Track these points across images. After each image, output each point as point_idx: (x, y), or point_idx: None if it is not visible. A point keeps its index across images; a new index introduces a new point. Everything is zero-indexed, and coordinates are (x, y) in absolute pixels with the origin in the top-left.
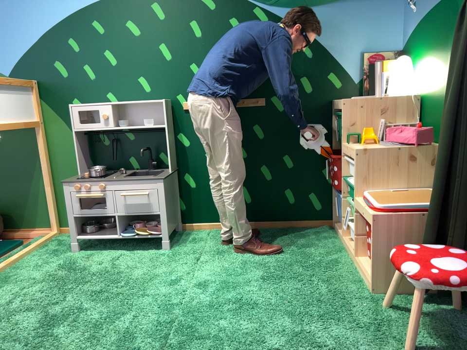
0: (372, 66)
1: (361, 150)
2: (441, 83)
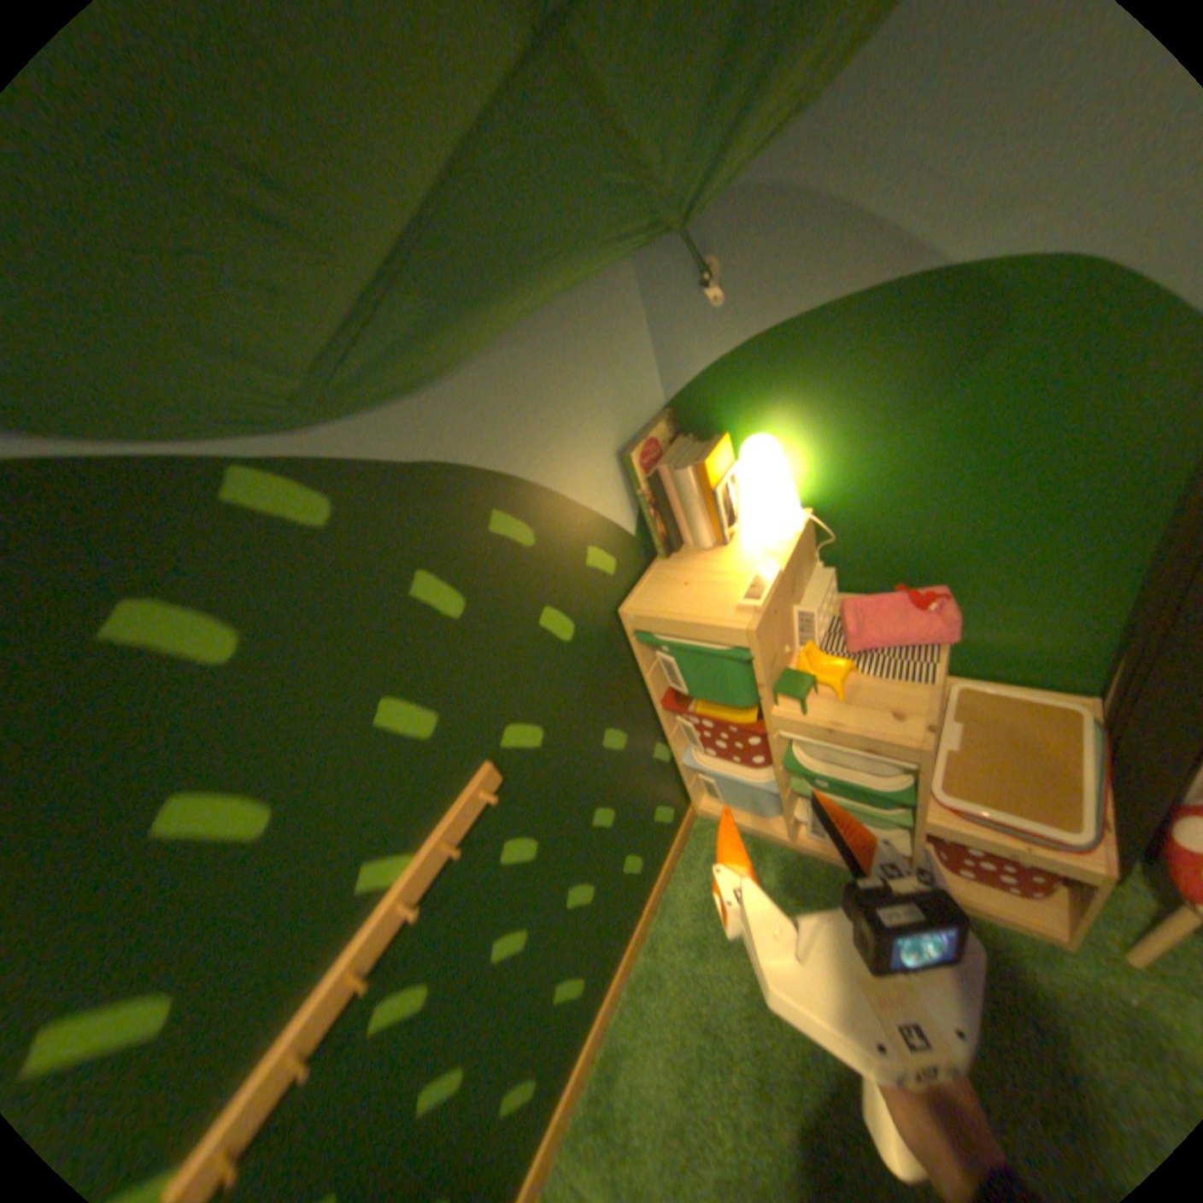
0: (657, 475)
1: (937, 742)
2: (916, 485)
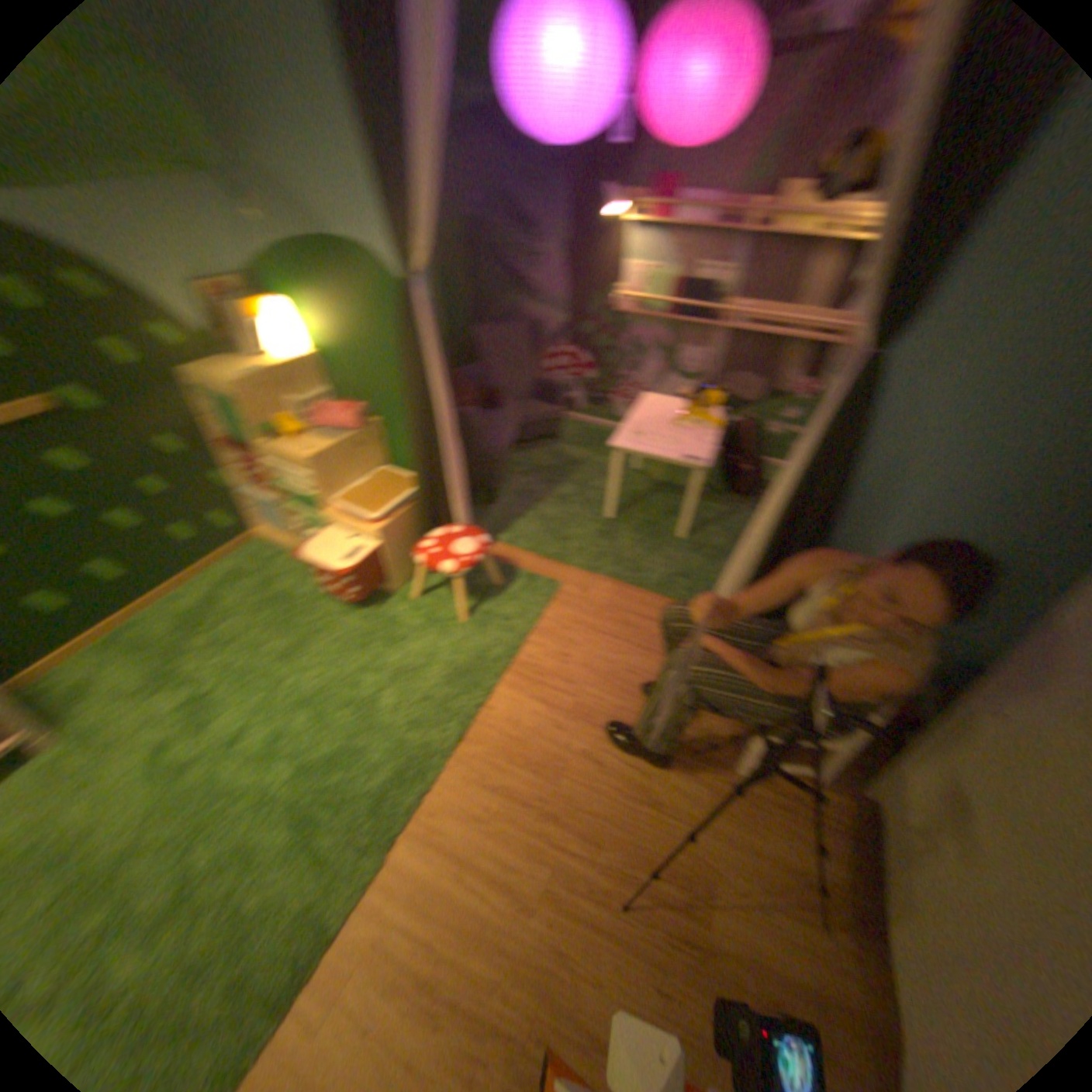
0: (212, 305)
1: (307, 461)
2: (346, 349)
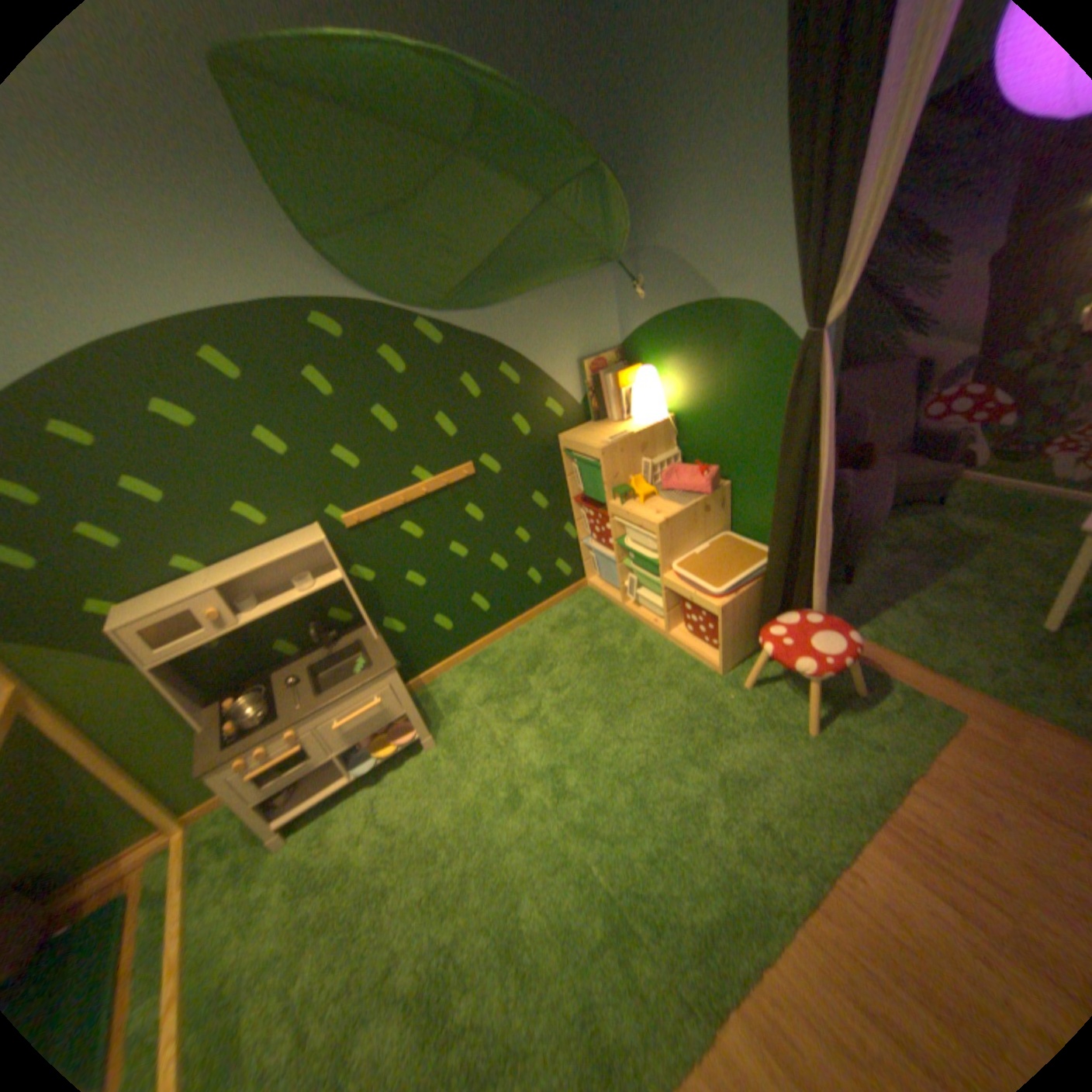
0: (596, 377)
1: (662, 524)
2: (713, 409)
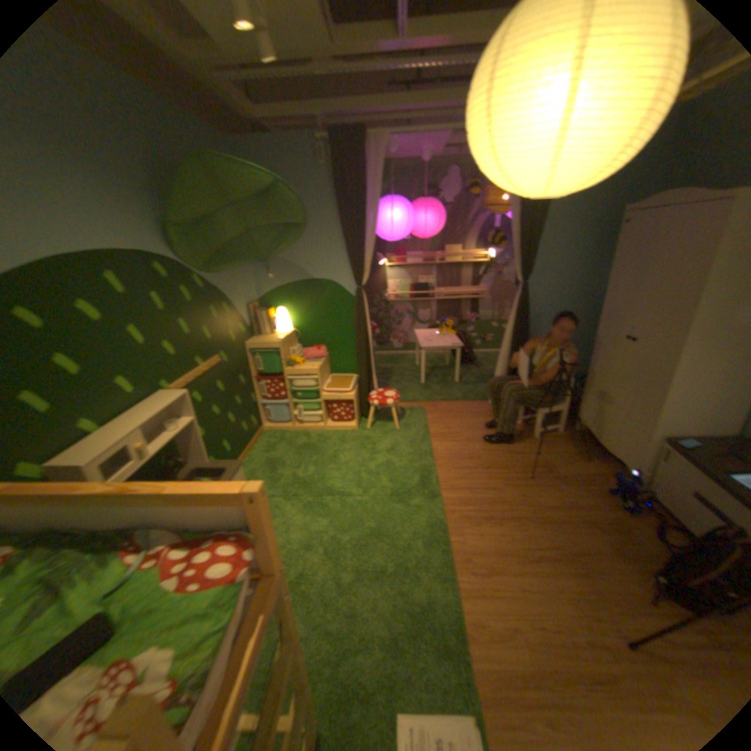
0: (254, 314)
1: (318, 369)
2: (314, 323)
